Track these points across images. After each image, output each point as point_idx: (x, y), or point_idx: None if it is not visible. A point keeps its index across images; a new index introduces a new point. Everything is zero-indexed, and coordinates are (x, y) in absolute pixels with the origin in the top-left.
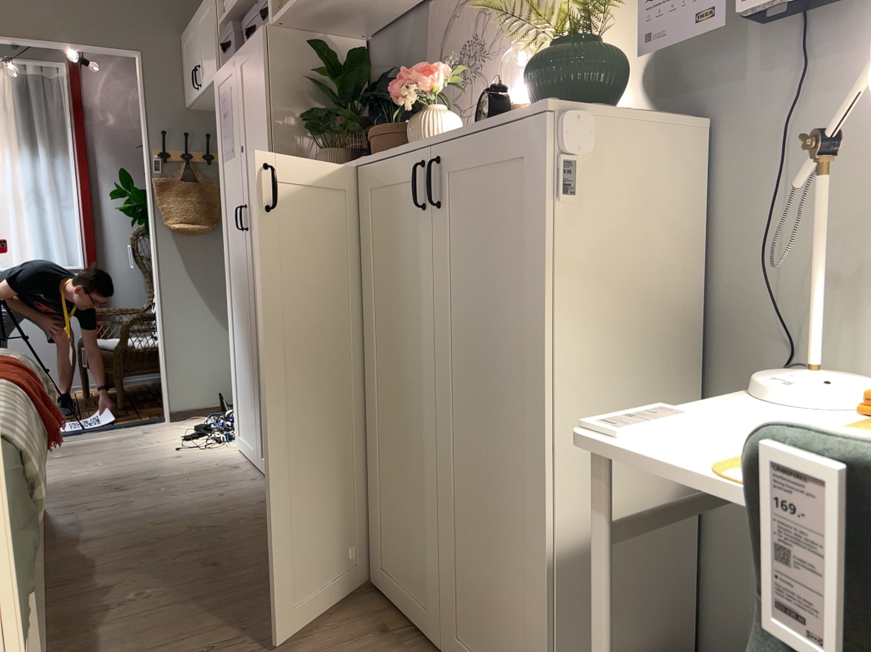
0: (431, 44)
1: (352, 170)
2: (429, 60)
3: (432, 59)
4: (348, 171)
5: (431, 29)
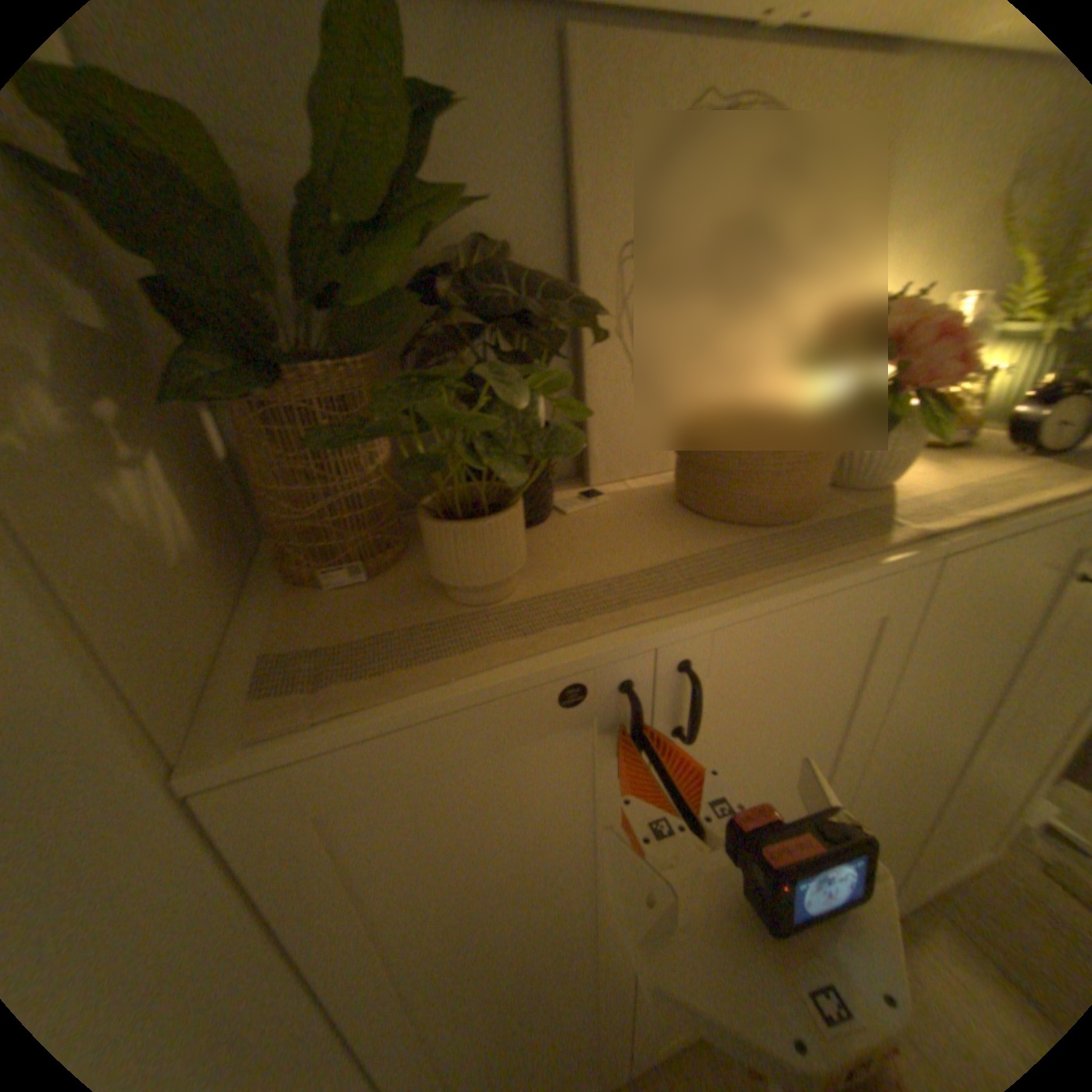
0: (584, 168)
1: (931, 564)
2: (583, 214)
3: (604, 216)
4: (913, 569)
5: (584, 120)
